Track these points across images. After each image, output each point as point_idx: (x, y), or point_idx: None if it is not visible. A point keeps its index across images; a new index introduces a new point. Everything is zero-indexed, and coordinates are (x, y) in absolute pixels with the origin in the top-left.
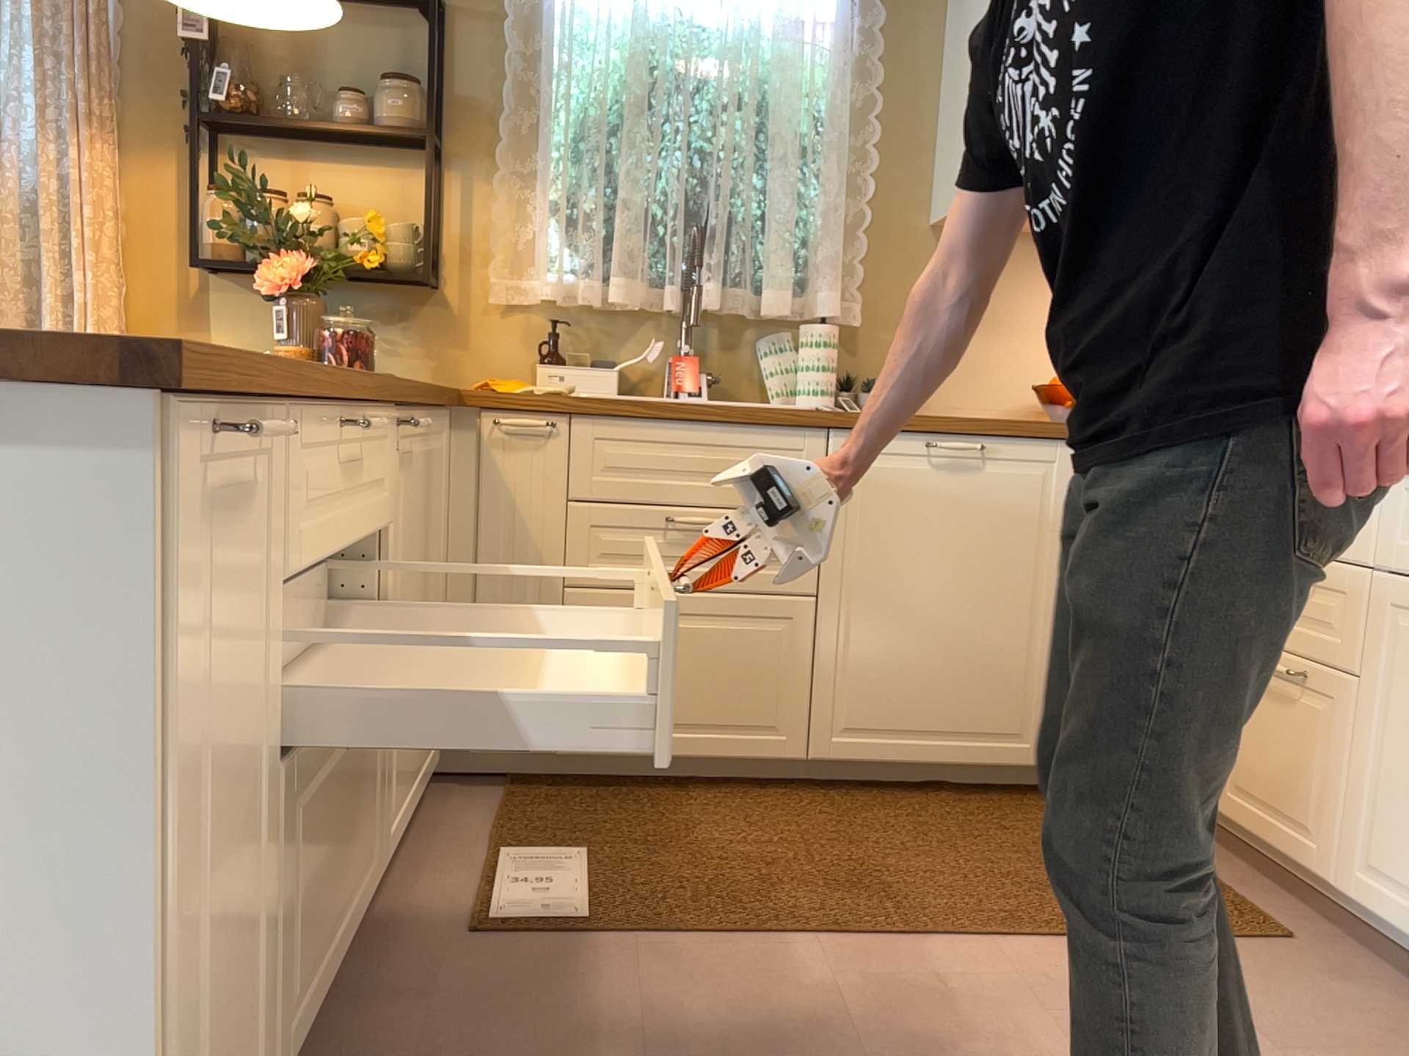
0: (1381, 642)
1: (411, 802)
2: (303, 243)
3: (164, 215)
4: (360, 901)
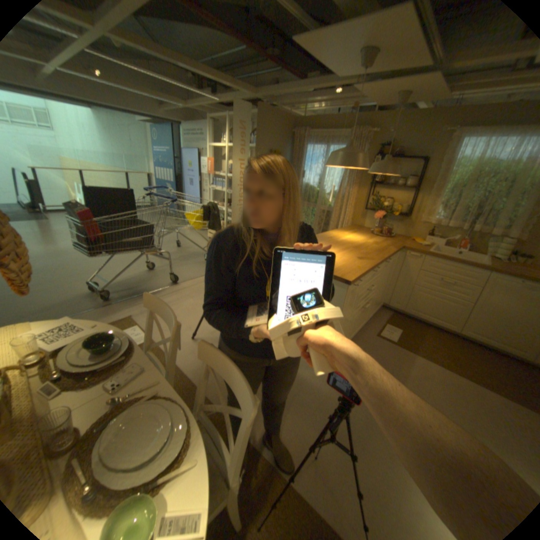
0: None
1: (374, 312)
2: (384, 208)
3: (361, 198)
4: (362, 326)
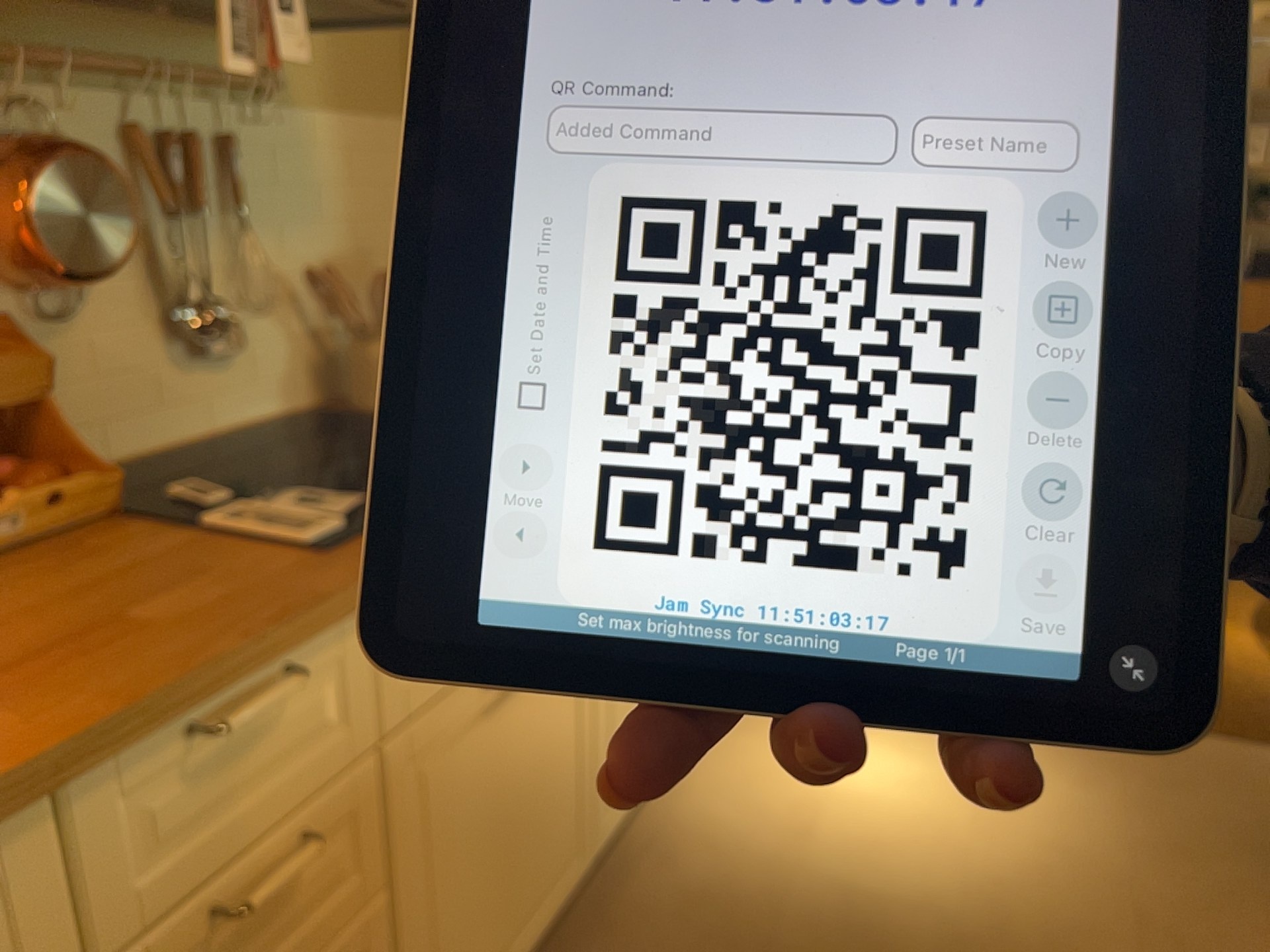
0: (398, 820)
1: None
2: None
3: None
4: None
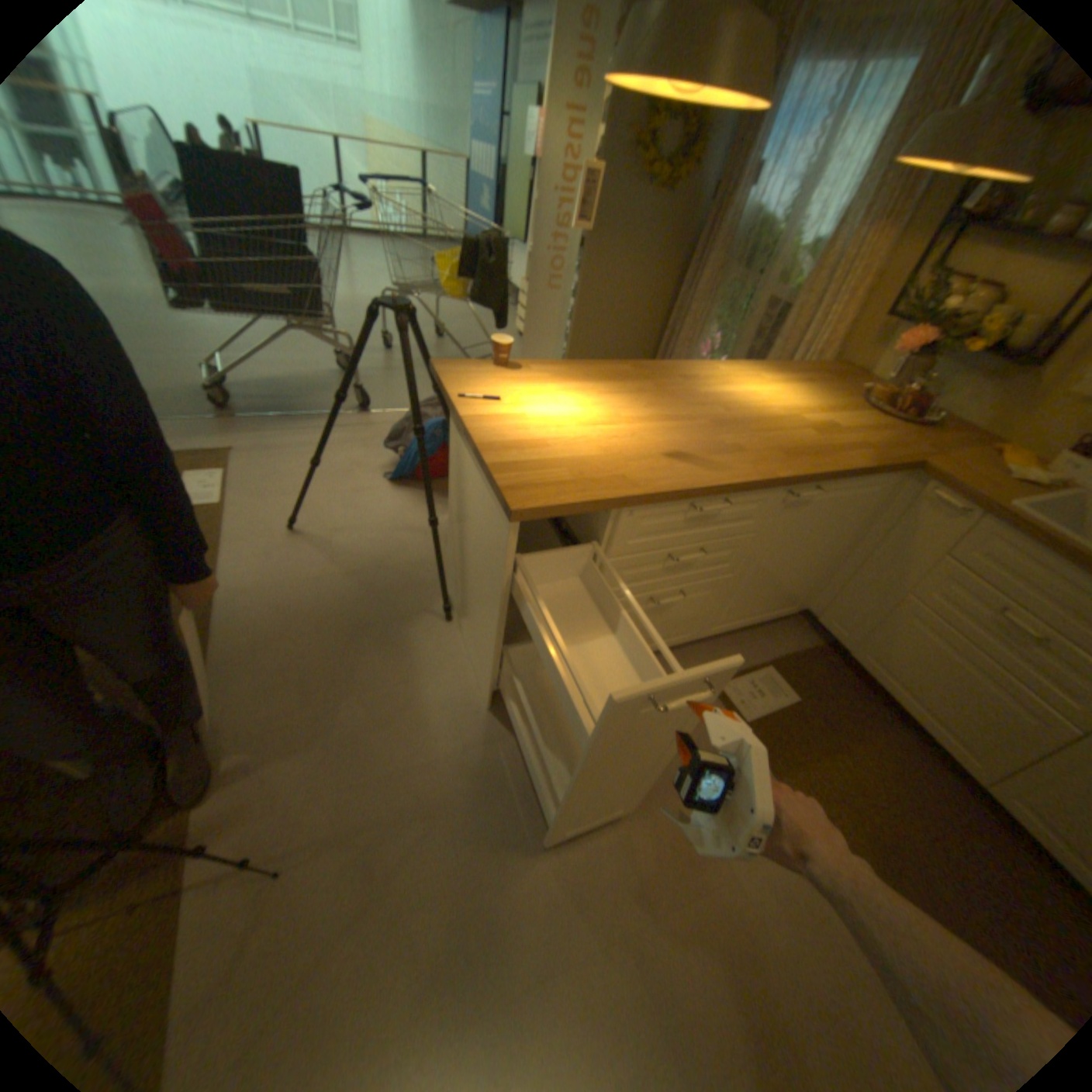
0: None
1: (749, 623)
2: (945, 319)
3: (902, 273)
4: (672, 644)
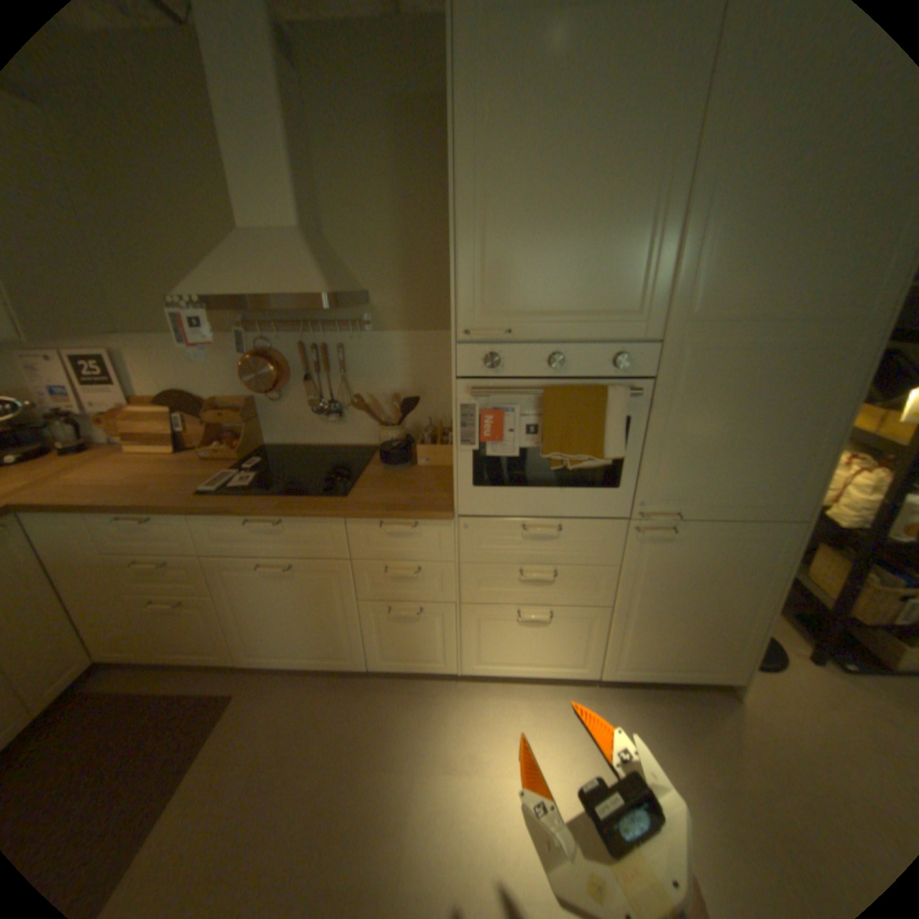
0: (215, 582)
1: None
2: None
3: None
4: None
